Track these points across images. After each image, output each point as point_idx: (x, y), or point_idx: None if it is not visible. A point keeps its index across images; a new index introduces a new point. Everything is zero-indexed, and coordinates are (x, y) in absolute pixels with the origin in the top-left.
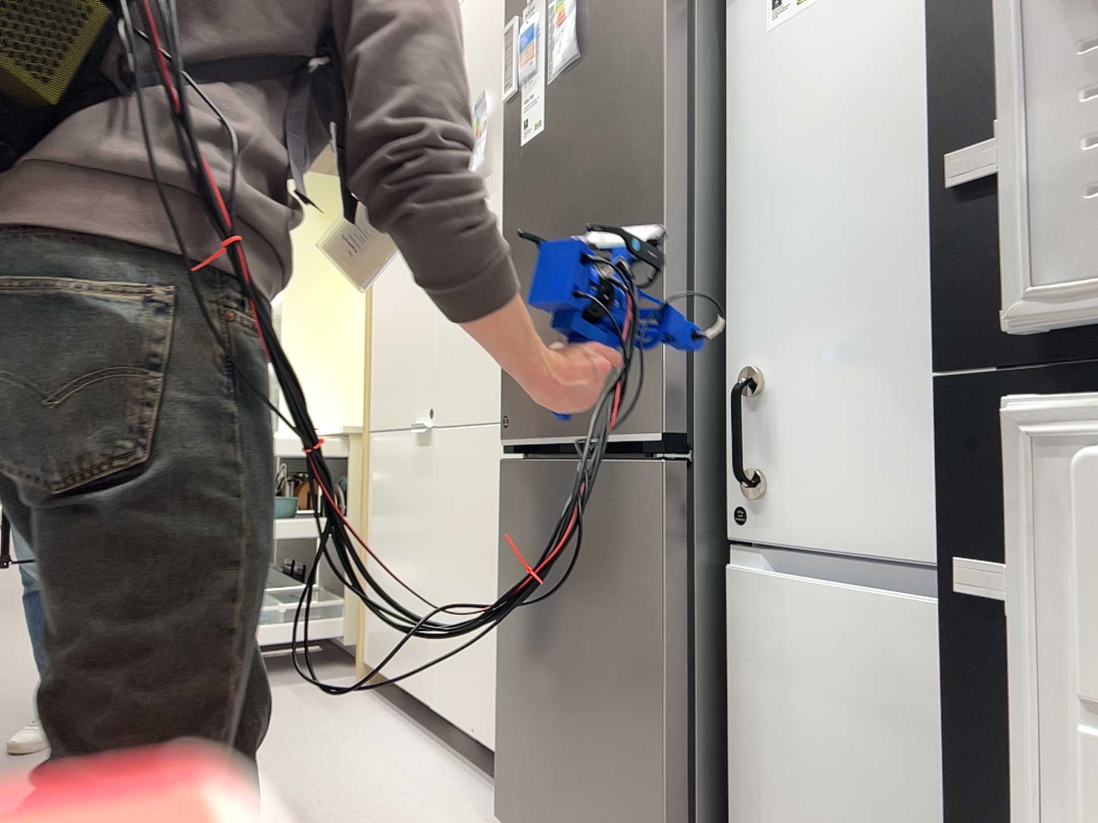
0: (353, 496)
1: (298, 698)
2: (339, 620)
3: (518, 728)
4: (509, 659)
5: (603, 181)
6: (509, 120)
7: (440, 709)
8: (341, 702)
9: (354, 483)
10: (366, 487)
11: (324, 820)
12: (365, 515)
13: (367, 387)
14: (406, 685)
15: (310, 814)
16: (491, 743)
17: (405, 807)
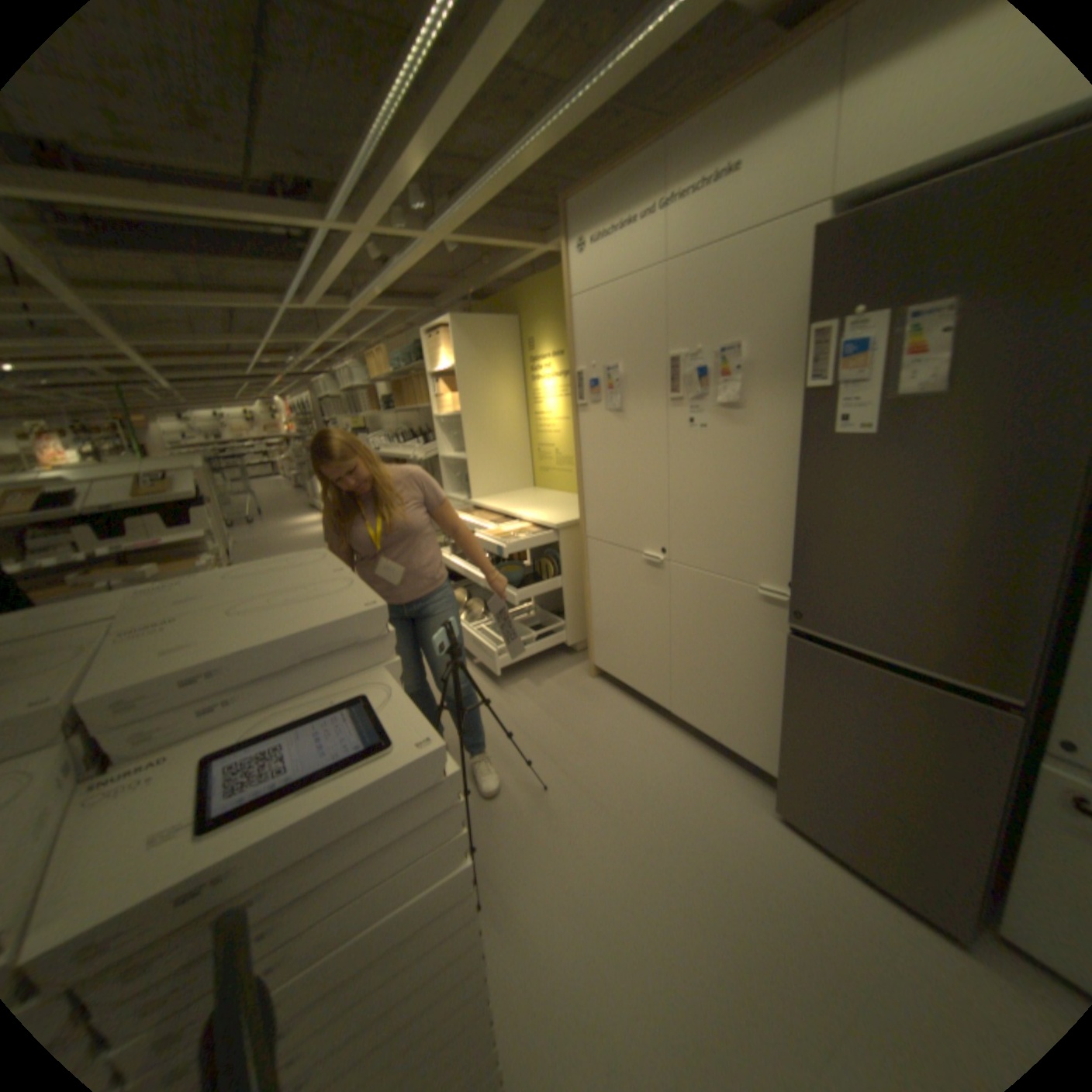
0: (565, 564)
1: (564, 690)
2: (560, 631)
3: (799, 777)
4: (796, 745)
5: (969, 505)
6: (814, 404)
7: (682, 716)
8: (591, 692)
9: (564, 557)
10: (587, 569)
11: (668, 812)
12: (588, 586)
13: (583, 509)
14: (643, 692)
15: (656, 808)
16: (739, 751)
17: (703, 795)
